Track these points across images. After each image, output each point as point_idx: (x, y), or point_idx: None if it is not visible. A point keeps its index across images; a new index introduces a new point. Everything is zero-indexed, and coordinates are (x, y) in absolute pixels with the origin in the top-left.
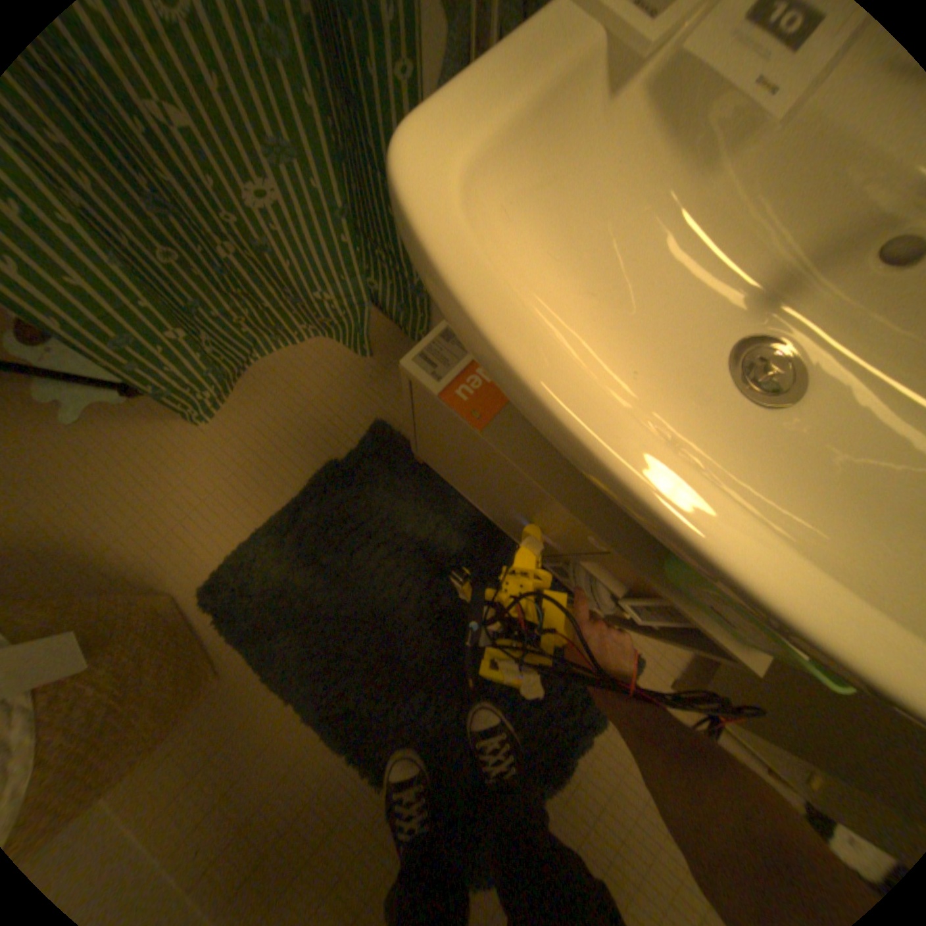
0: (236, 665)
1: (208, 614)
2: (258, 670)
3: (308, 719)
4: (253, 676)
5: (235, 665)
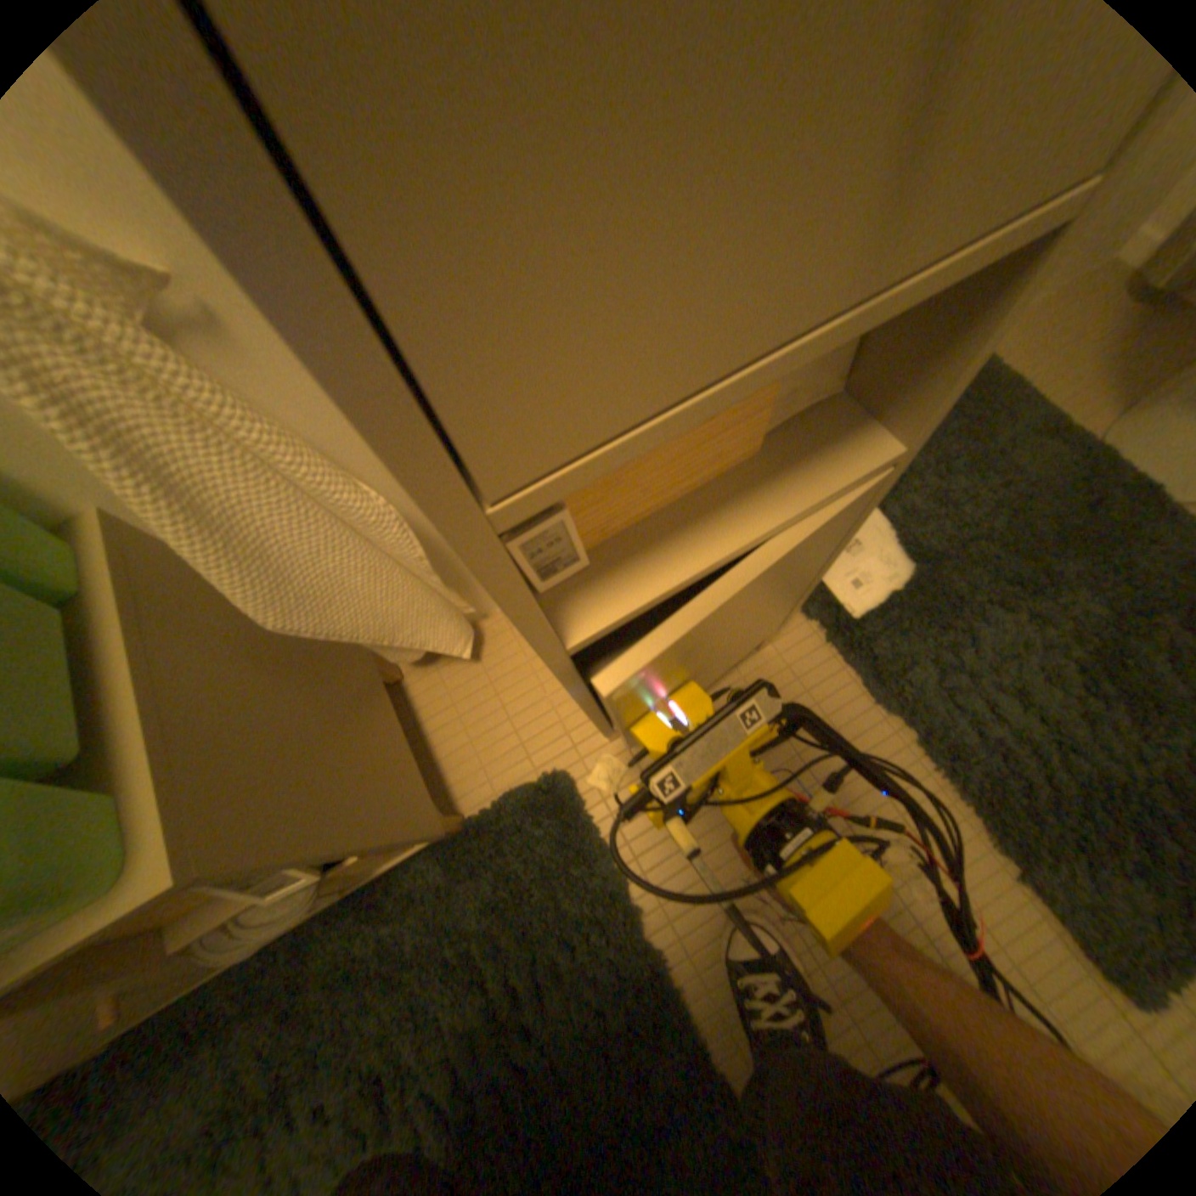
0: None
1: None
2: None
3: None
4: None
5: None
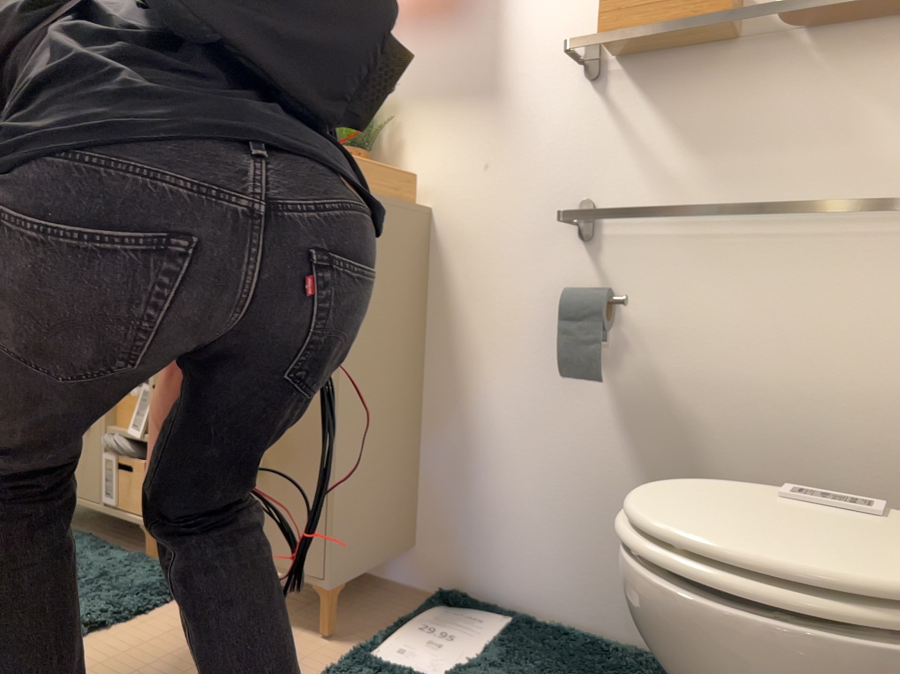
0: None
1: None
2: None
3: None
4: None
5: None
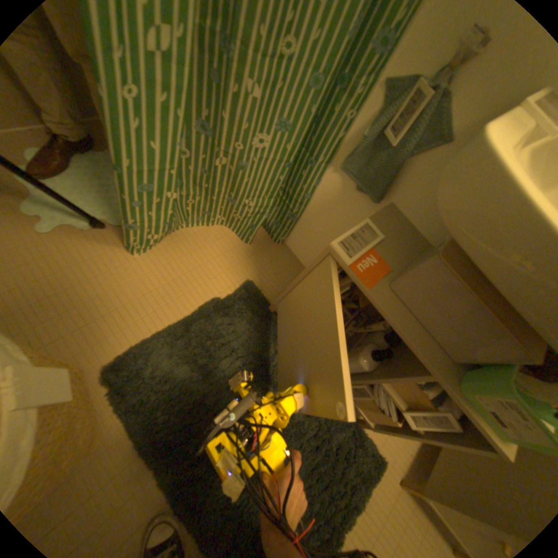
0: (116, 432)
1: (105, 387)
2: (134, 437)
3: (164, 483)
4: (127, 443)
5: (118, 431)
